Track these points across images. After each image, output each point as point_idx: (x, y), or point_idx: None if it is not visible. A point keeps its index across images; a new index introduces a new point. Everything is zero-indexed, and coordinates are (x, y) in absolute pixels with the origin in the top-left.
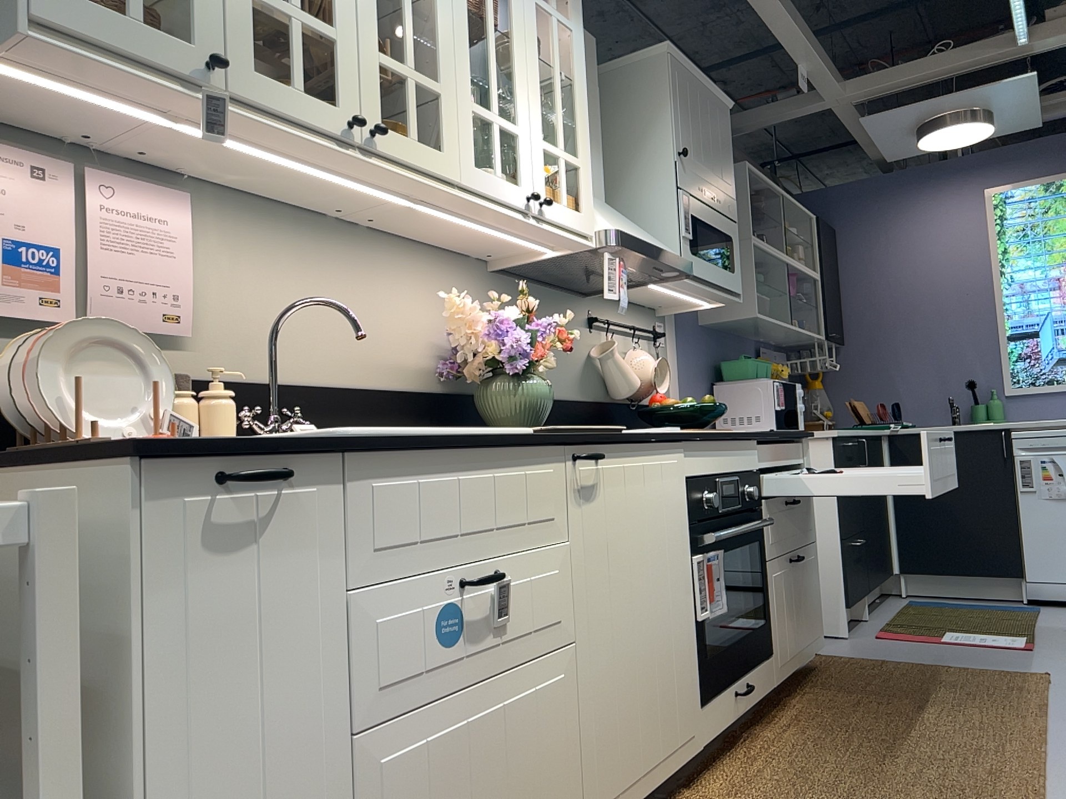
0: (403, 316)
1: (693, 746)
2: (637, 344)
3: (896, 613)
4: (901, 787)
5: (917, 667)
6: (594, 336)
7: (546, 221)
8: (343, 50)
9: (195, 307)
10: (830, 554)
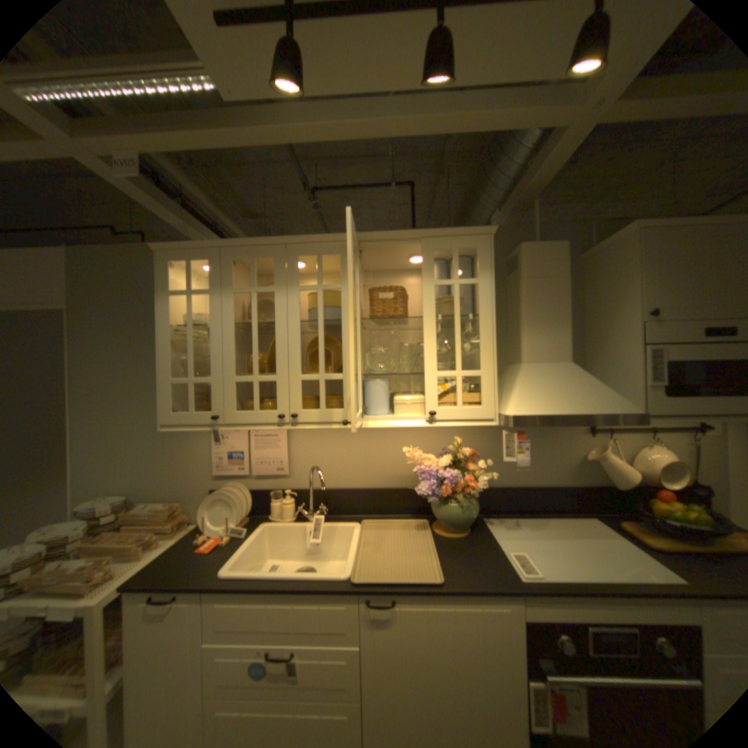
0: (395, 455)
1: None
2: (664, 439)
3: None
4: None
5: None
6: (596, 440)
7: (441, 421)
8: (280, 384)
9: (293, 462)
10: None
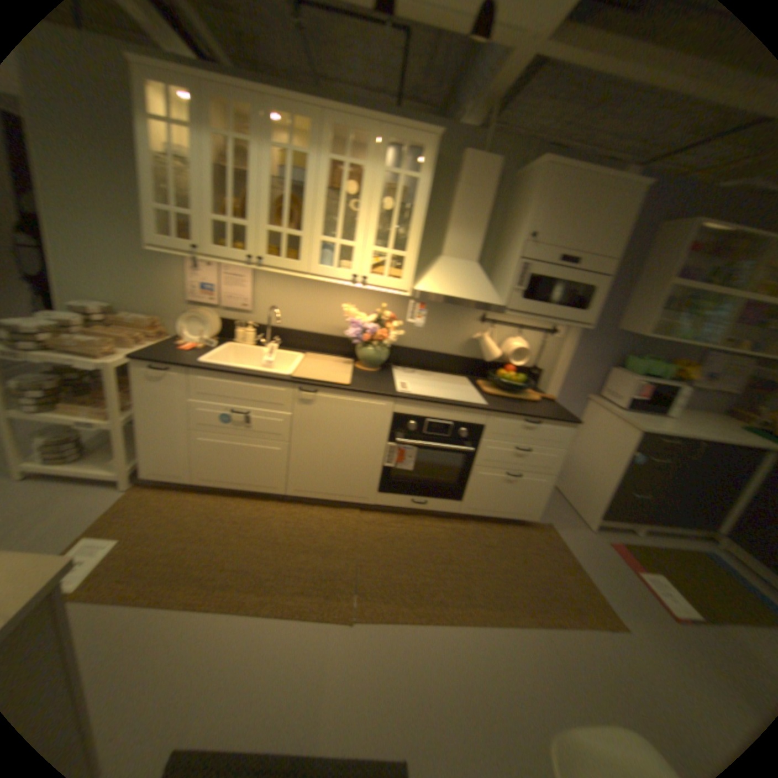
0: (336, 310)
1: (364, 501)
2: (525, 334)
3: (669, 549)
4: (402, 571)
5: (570, 566)
6: (482, 326)
7: (369, 286)
8: (248, 230)
9: (254, 302)
10: (607, 490)
